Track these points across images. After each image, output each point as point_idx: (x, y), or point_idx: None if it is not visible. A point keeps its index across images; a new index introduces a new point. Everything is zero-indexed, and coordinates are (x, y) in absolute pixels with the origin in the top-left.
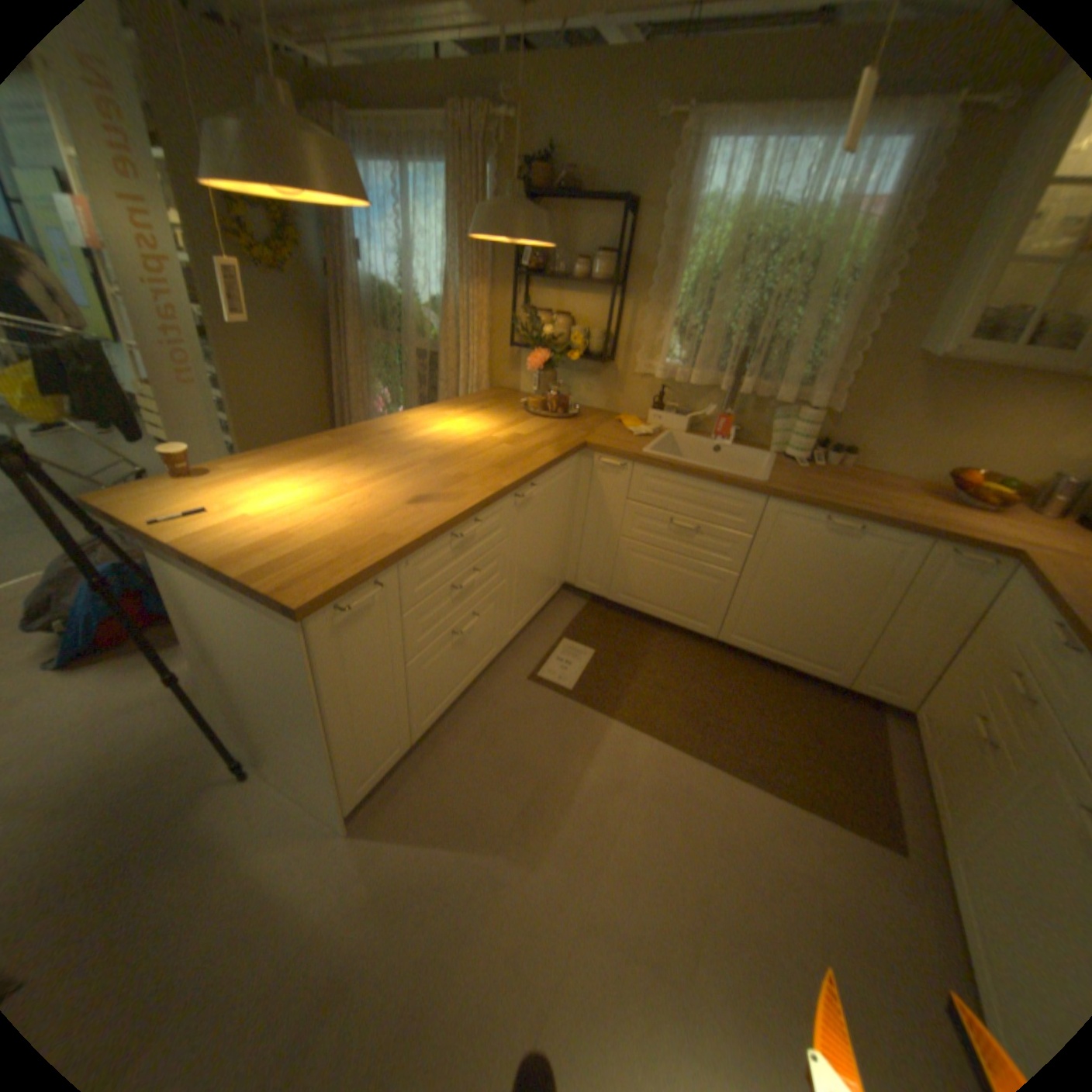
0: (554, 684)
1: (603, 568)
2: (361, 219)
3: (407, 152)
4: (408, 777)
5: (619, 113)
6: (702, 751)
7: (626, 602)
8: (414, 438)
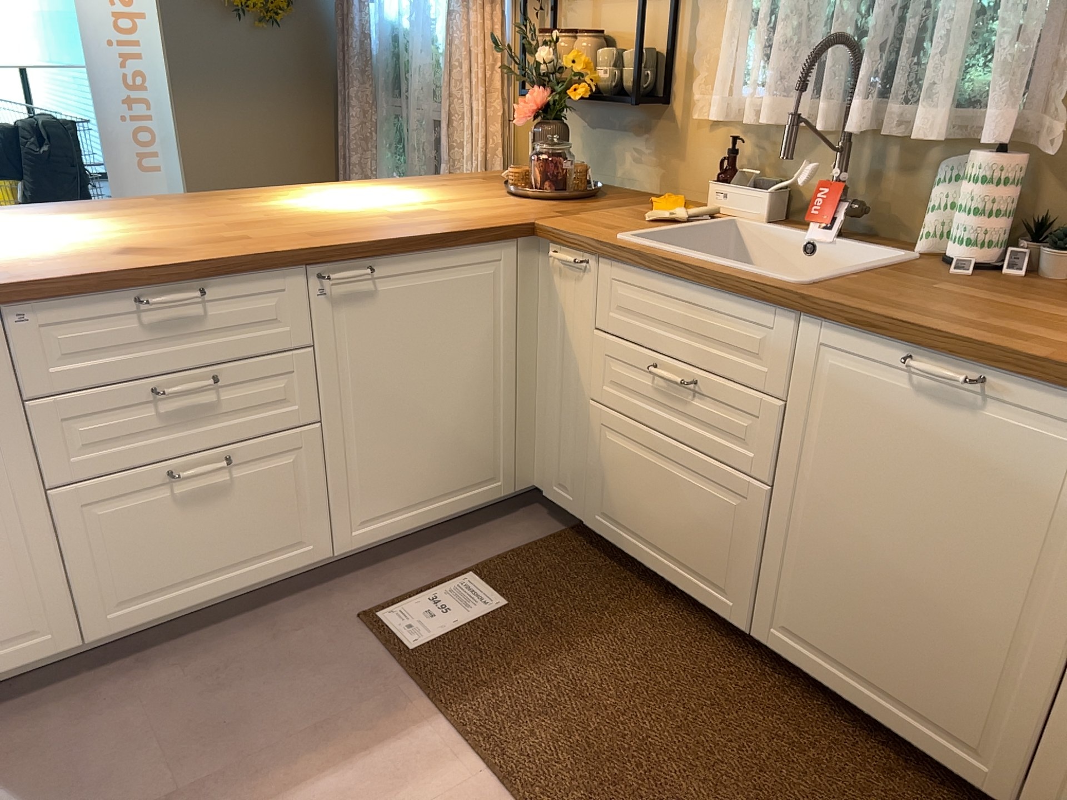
0: (392, 634)
1: (575, 462)
2: None
3: None
4: (71, 694)
5: None
6: None
7: (609, 532)
8: (270, 204)
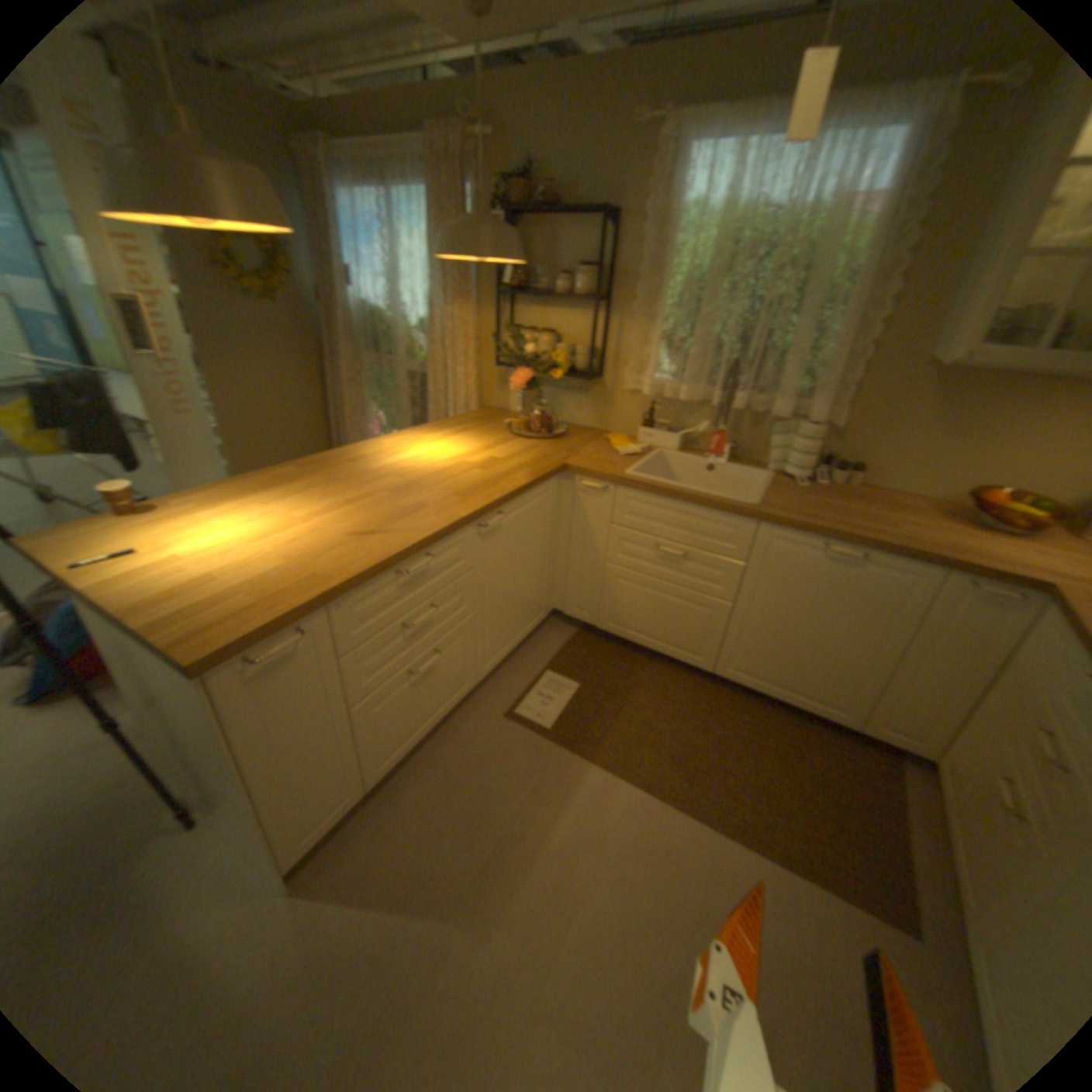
0: (532, 723)
1: (591, 596)
2: (353, 244)
3: (393, 175)
4: (363, 828)
5: (598, 123)
6: (688, 804)
7: (617, 631)
8: (385, 464)
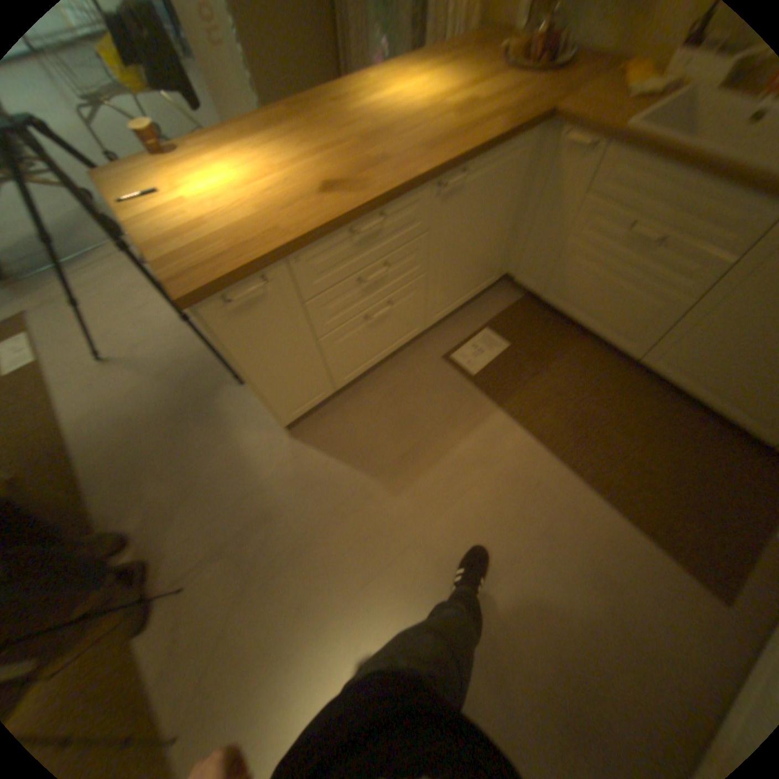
0: (460, 368)
1: (543, 268)
2: None
3: None
4: (332, 411)
5: None
6: (567, 457)
7: (558, 305)
8: (361, 106)
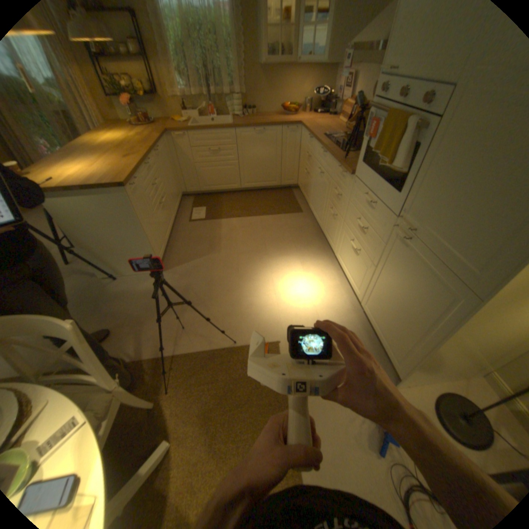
0: (198, 219)
1: (193, 180)
2: None
3: None
4: (169, 255)
5: None
6: (248, 215)
7: (207, 189)
8: (96, 143)
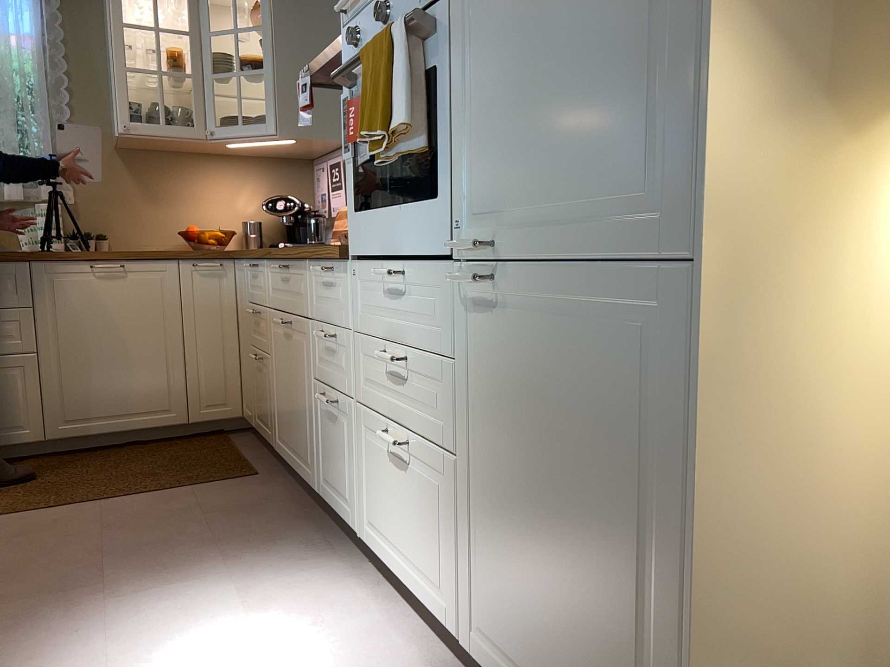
0: None
1: None
2: None
3: None
4: None
5: None
6: (60, 503)
7: None
8: None
